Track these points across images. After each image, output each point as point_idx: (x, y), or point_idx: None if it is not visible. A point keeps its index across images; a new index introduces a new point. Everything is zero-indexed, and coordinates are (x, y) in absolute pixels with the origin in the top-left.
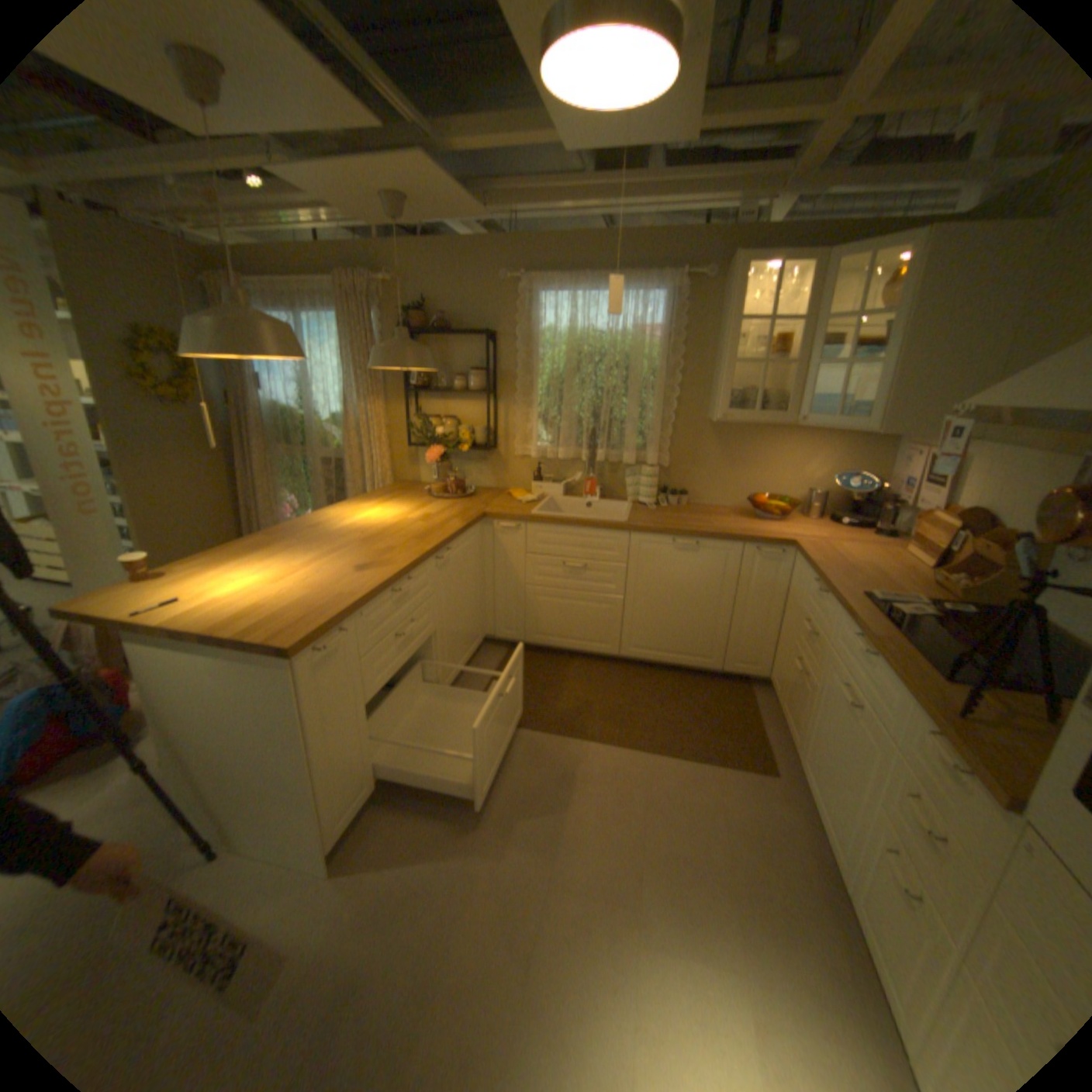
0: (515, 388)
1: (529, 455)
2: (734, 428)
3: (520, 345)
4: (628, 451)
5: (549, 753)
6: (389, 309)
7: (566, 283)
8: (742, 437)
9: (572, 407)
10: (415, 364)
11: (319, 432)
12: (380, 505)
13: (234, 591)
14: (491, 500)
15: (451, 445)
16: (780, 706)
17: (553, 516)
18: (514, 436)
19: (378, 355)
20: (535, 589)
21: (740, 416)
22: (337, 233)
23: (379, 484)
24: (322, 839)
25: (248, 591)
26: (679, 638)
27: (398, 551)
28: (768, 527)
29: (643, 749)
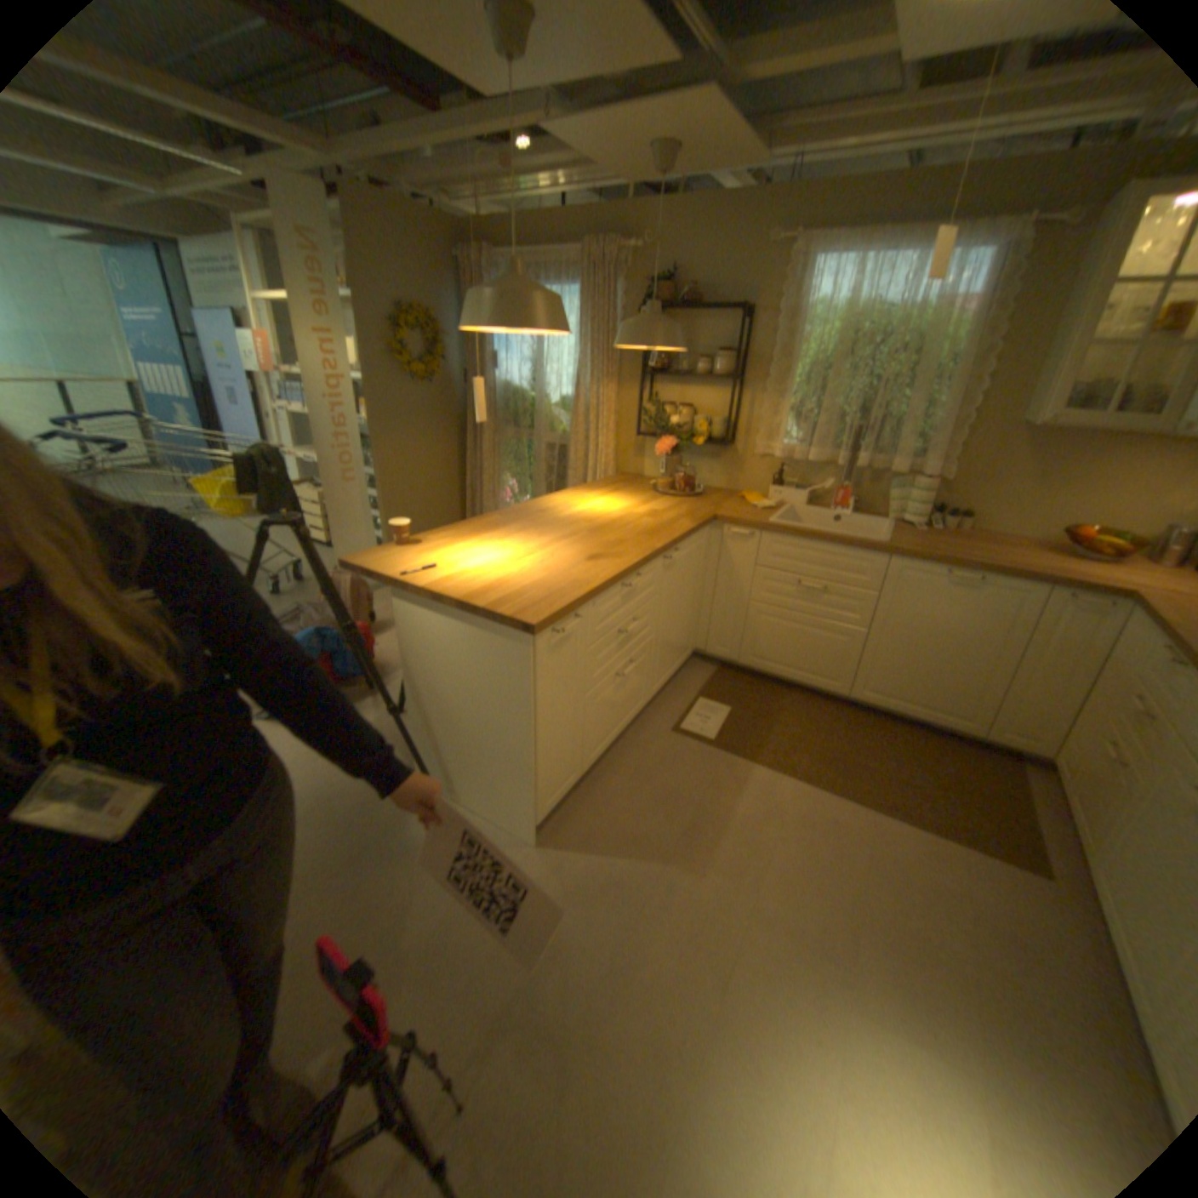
0: (766, 374)
1: (771, 454)
2: (1062, 435)
3: (781, 322)
4: (902, 456)
5: (758, 786)
6: (635, 281)
7: (855, 242)
8: (1072, 448)
9: (836, 398)
10: (664, 343)
11: (546, 416)
12: (603, 497)
13: (479, 565)
14: (721, 502)
15: (682, 438)
16: (1067, 798)
17: (795, 526)
18: (757, 431)
19: (625, 332)
20: (759, 607)
21: (1081, 418)
22: (590, 196)
23: (600, 475)
24: (535, 812)
25: (491, 567)
26: (933, 691)
27: (627, 546)
28: (1094, 570)
29: (871, 807)
